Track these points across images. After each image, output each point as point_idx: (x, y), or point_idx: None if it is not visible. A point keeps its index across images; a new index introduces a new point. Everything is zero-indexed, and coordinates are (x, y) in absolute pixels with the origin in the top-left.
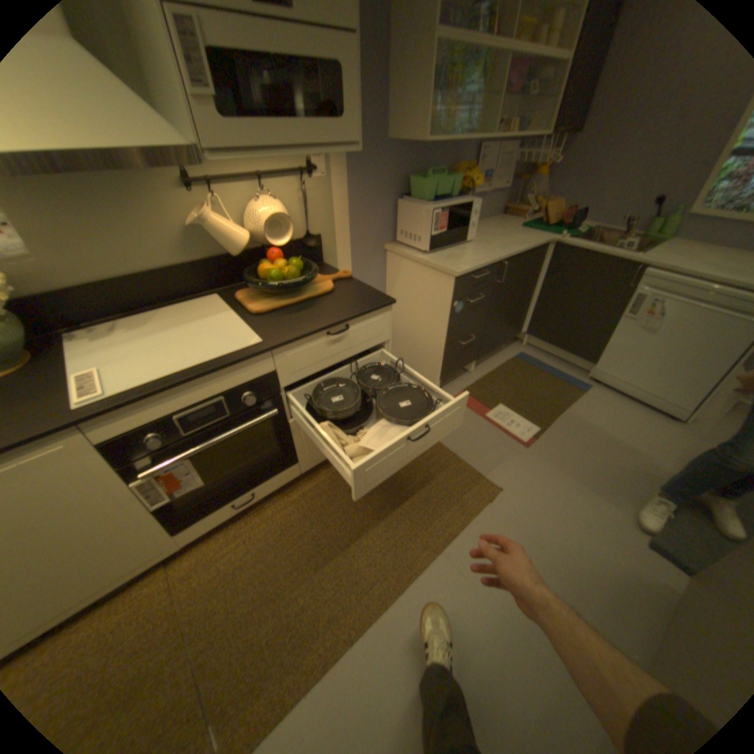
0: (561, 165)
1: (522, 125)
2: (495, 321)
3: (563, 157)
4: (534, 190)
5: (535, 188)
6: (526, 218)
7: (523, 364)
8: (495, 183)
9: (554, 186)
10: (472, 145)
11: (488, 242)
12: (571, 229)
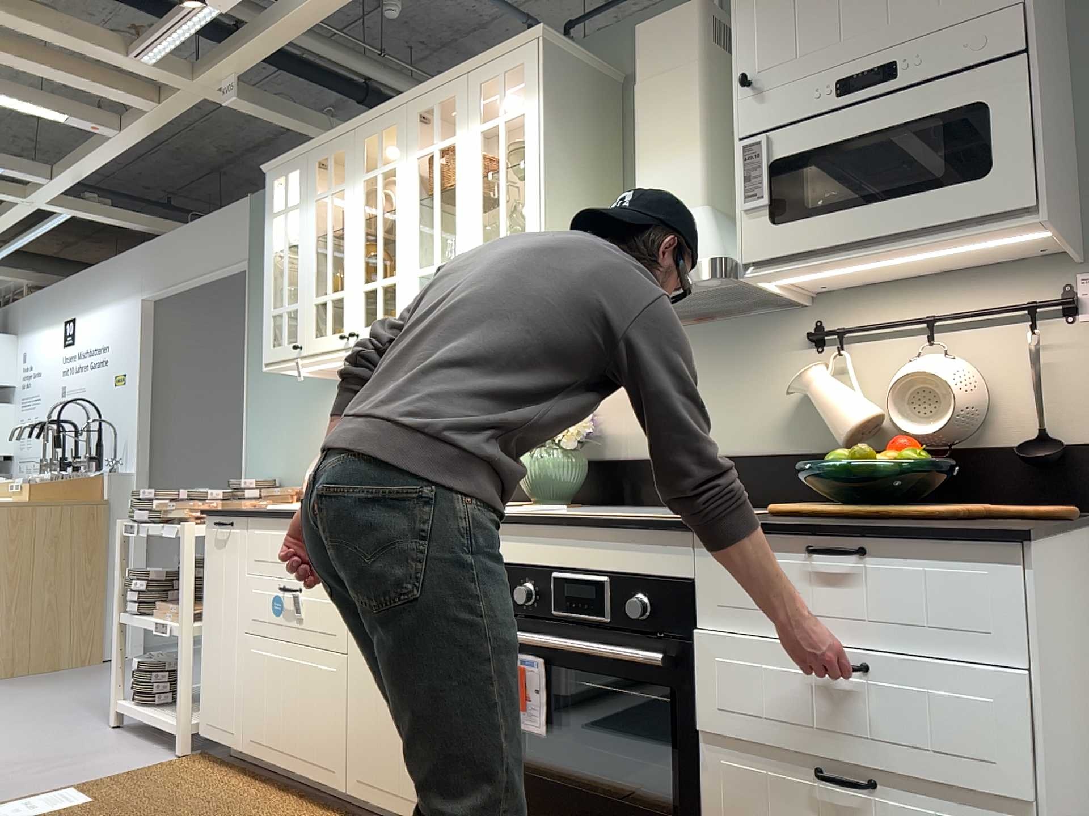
0: None
1: None
2: None
3: None
4: None
5: None
6: None
7: None
8: None
9: None
10: None
11: None
12: None
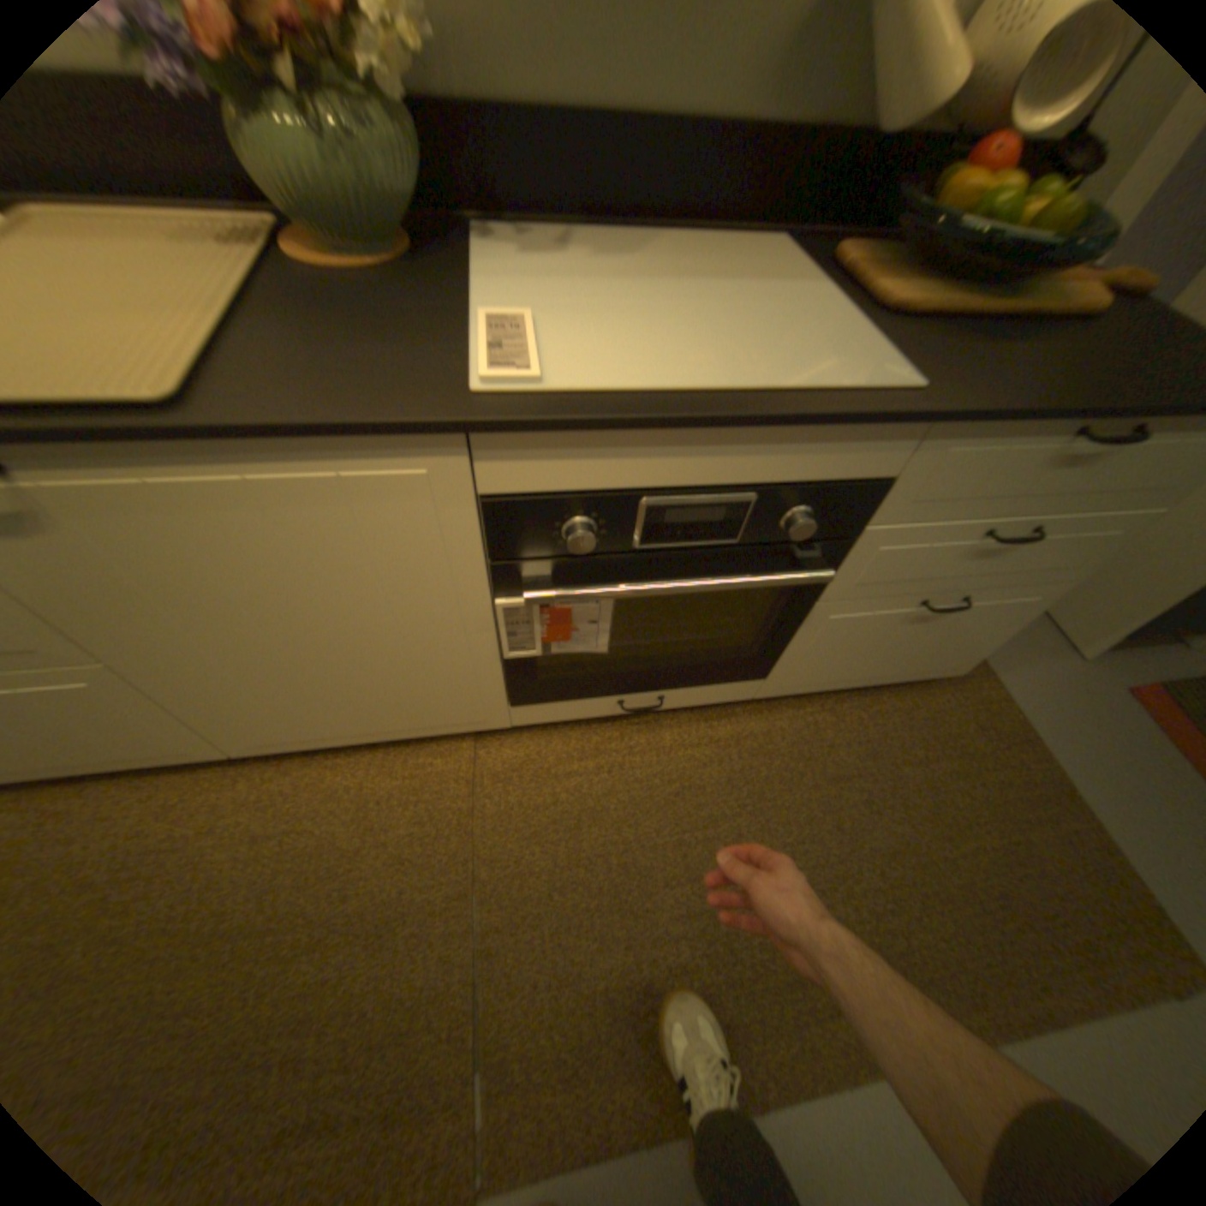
0: None
1: None
2: None
3: None
4: None
5: None
6: None
7: None
8: None
9: None
10: None
11: None
12: None
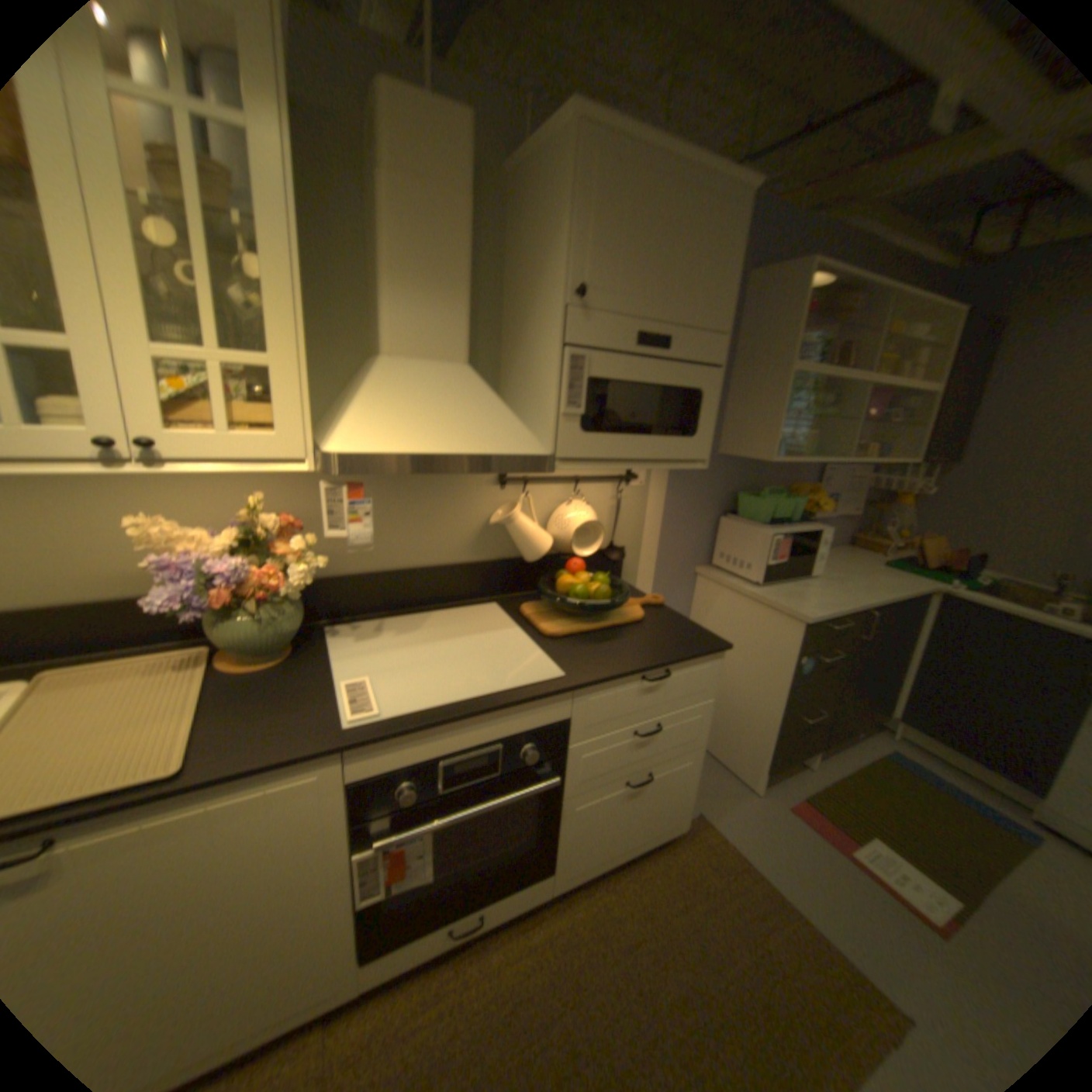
0: (933, 496)
1: (882, 450)
2: (857, 695)
3: (936, 488)
4: (897, 522)
5: (897, 519)
6: (889, 555)
7: (904, 774)
8: (843, 509)
9: (926, 520)
10: (815, 465)
11: (844, 581)
12: (965, 578)
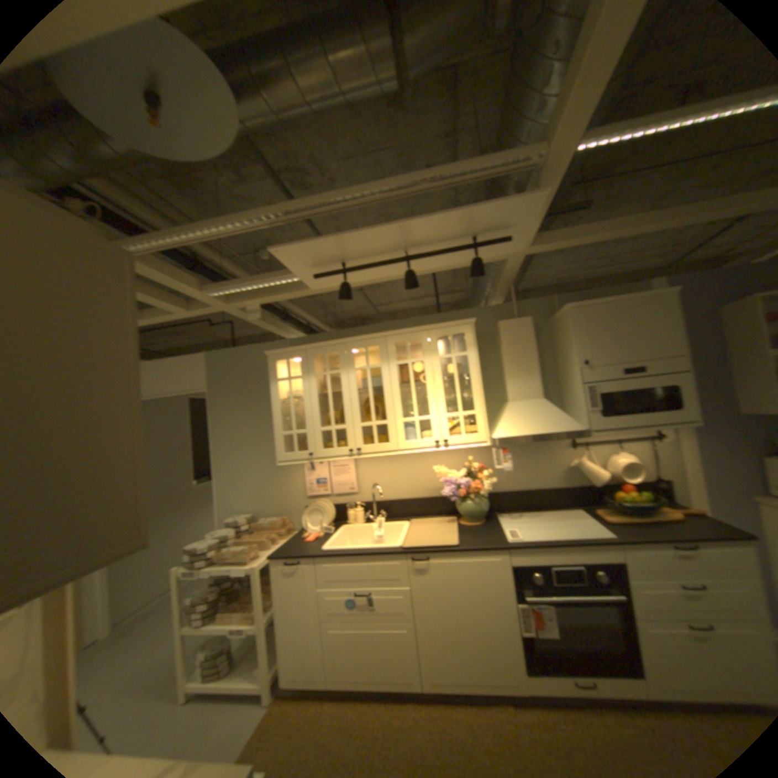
0: None
1: None
2: None
3: None
4: None
5: None
6: None
7: None
8: None
9: None
10: None
11: None
12: None
